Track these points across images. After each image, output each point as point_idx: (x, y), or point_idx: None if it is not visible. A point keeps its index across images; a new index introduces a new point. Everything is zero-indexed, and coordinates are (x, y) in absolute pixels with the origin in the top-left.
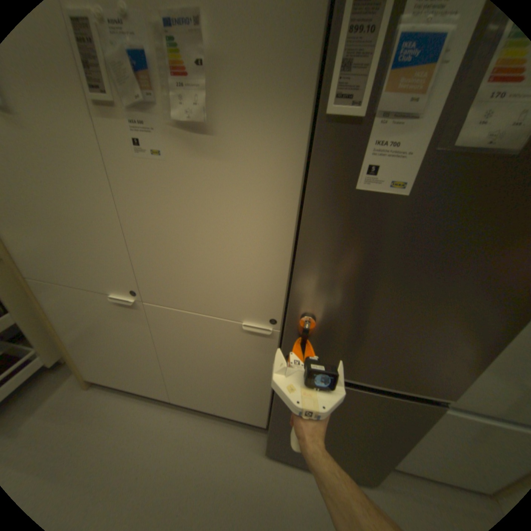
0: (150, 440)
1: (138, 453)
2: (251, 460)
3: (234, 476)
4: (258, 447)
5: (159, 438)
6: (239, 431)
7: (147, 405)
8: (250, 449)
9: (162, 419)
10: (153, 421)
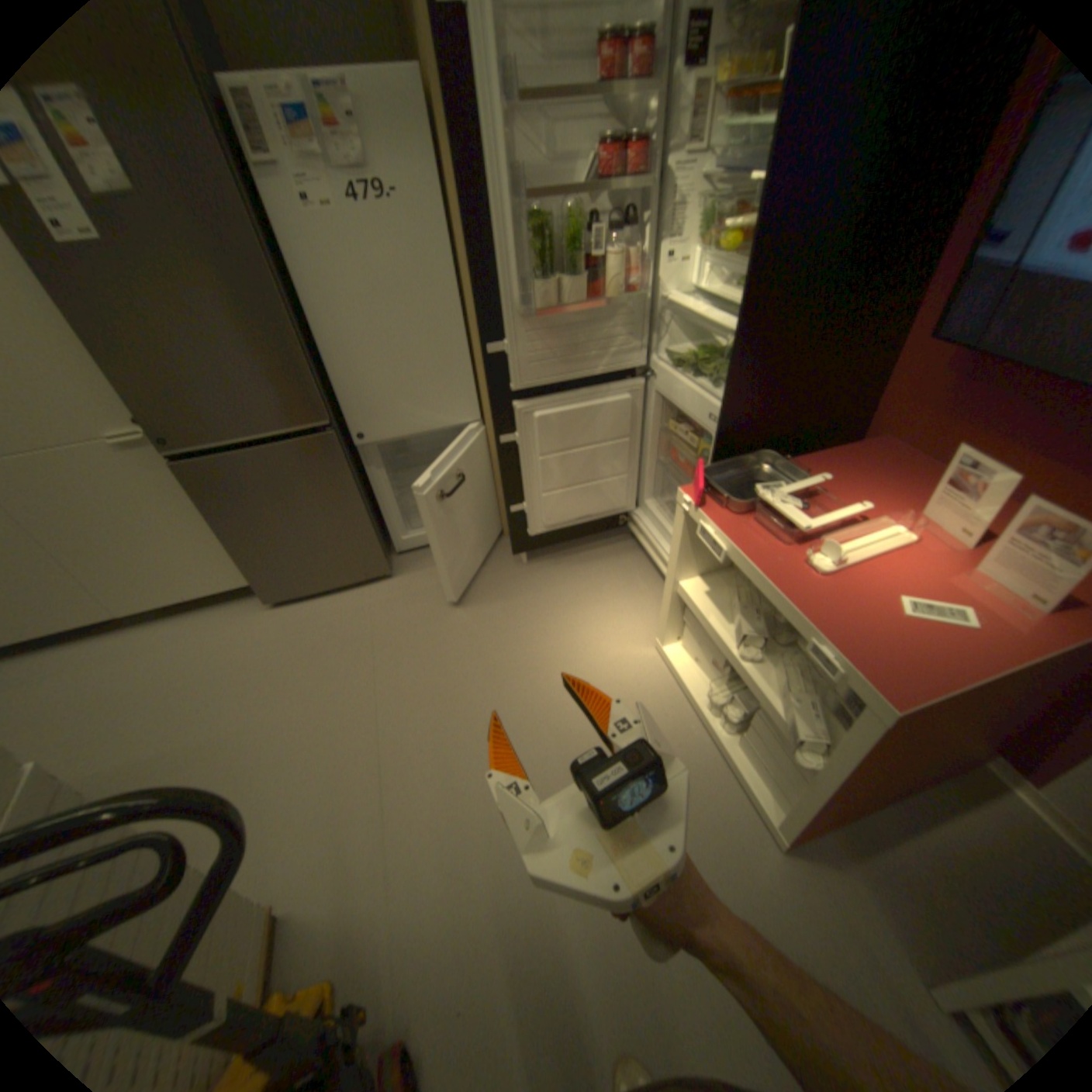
0: (107, 663)
1: (95, 678)
2: (252, 619)
3: (232, 637)
4: (259, 608)
5: (121, 657)
6: (231, 608)
7: (89, 643)
8: (248, 613)
9: (118, 643)
10: (105, 650)
